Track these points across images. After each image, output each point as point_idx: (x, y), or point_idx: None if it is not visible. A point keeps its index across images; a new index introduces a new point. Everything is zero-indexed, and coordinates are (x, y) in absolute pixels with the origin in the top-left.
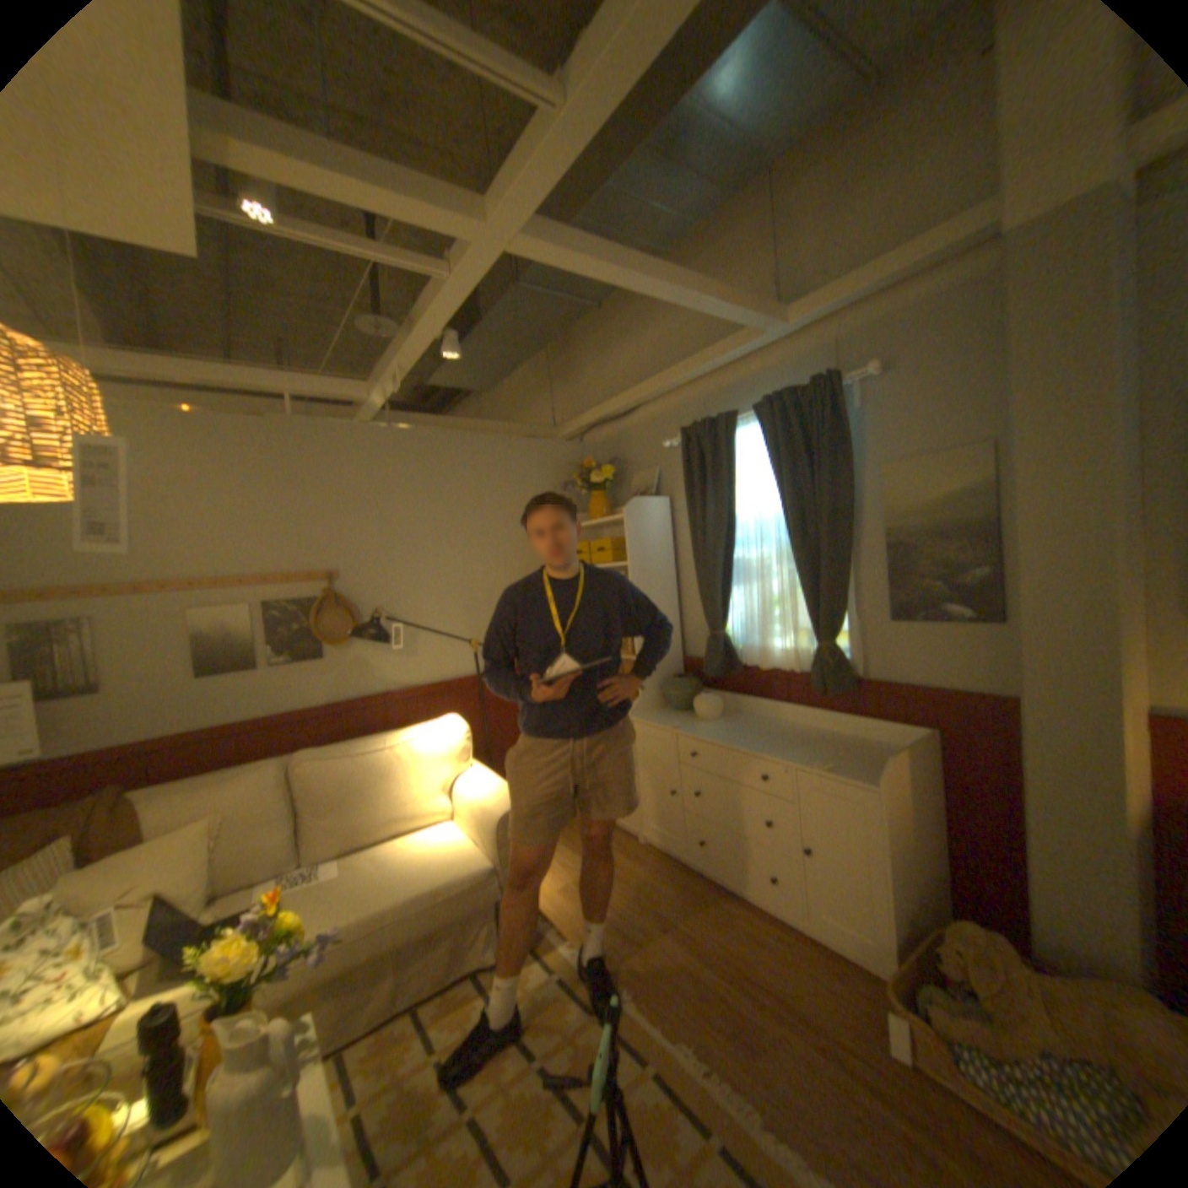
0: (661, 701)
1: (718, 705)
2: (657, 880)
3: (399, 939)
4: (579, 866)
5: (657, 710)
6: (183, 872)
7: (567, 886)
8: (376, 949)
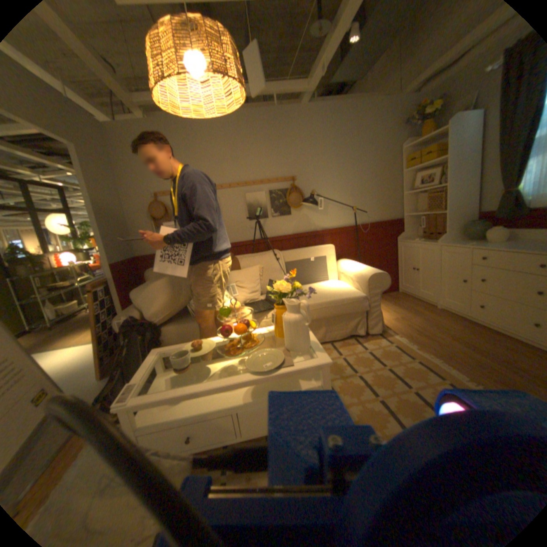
0: (461, 236)
1: (506, 232)
2: (449, 322)
3: (327, 313)
4: (403, 312)
5: (458, 240)
6: (253, 279)
7: (397, 317)
8: (319, 314)
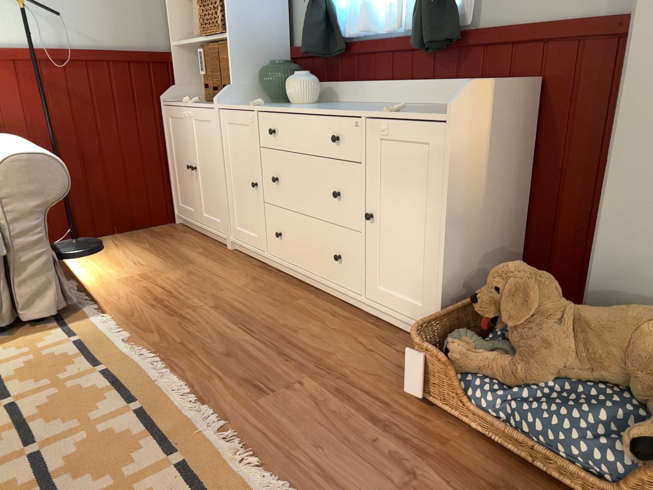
0: (259, 95)
1: (312, 84)
2: (230, 273)
3: None
4: (154, 262)
5: (253, 103)
6: None
7: (132, 276)
8: None
